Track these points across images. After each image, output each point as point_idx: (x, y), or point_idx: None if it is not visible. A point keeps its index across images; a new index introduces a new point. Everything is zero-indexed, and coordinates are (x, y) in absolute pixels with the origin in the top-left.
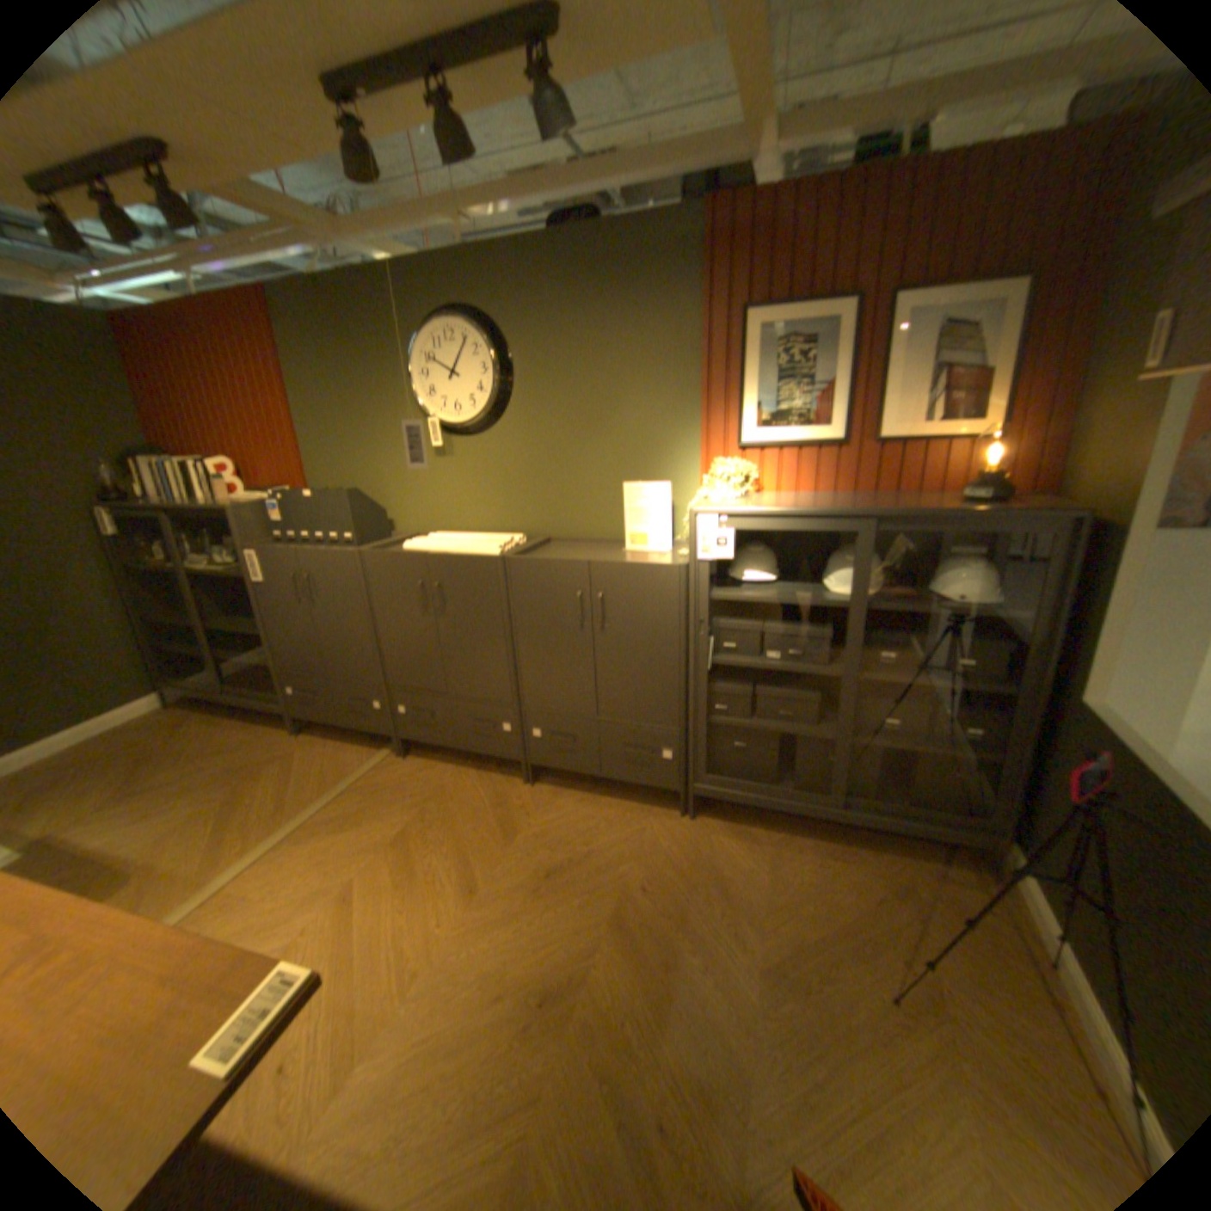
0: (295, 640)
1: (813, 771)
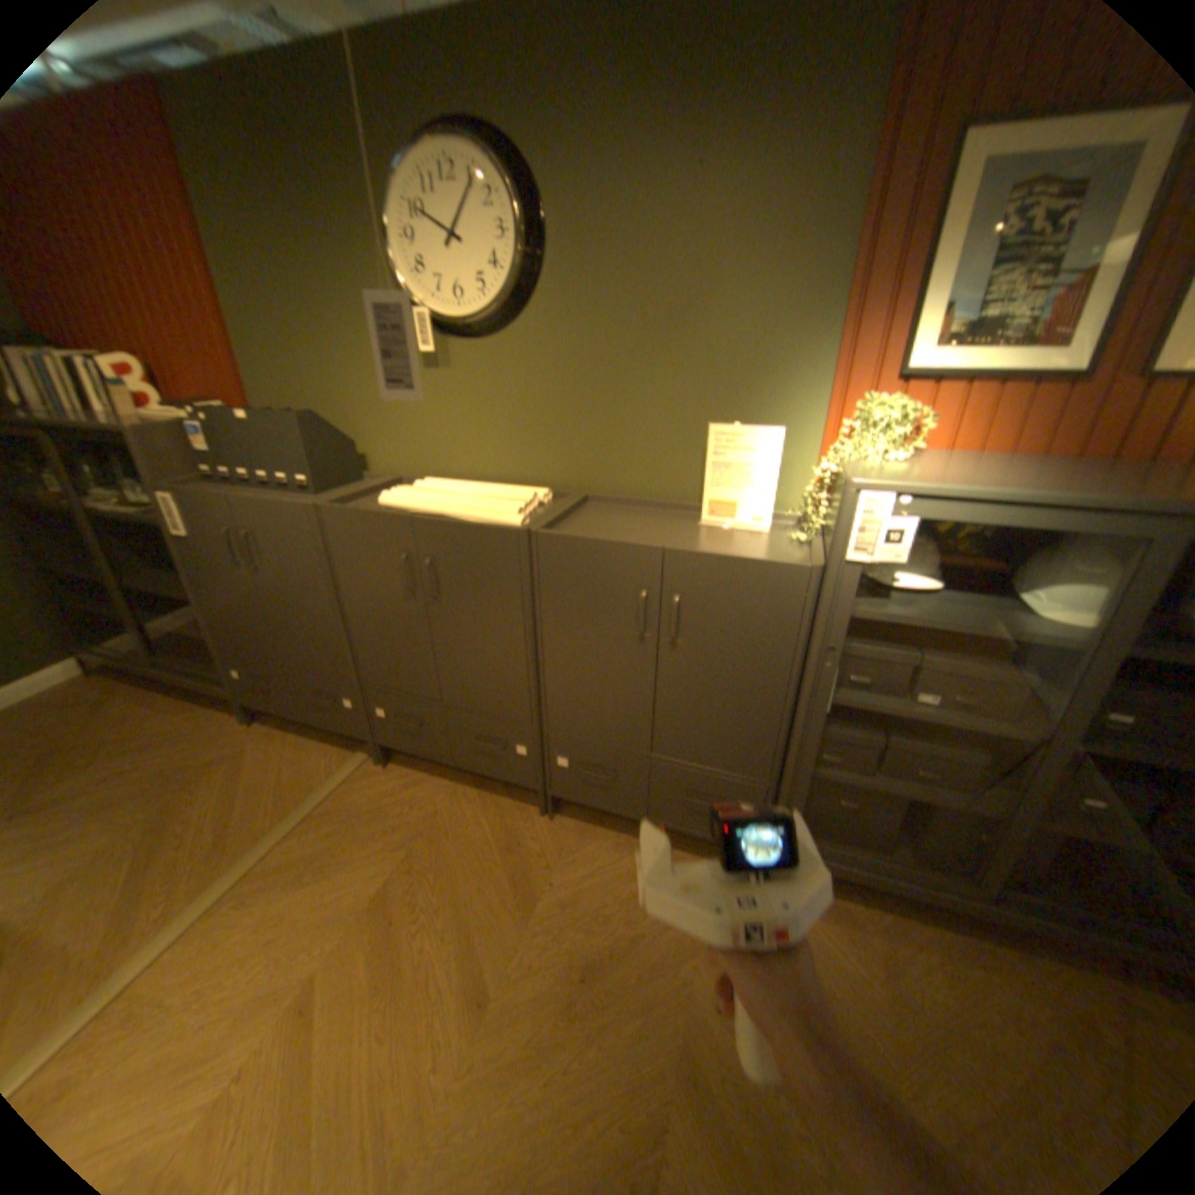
0: (235, 613)
1: (952, 847)
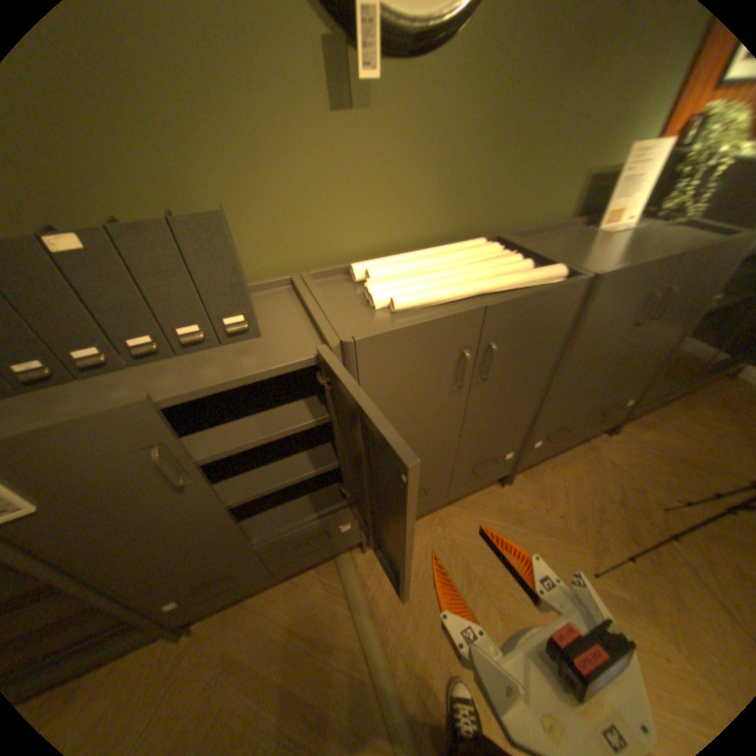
0: (174, 545)
1: (685, 365)
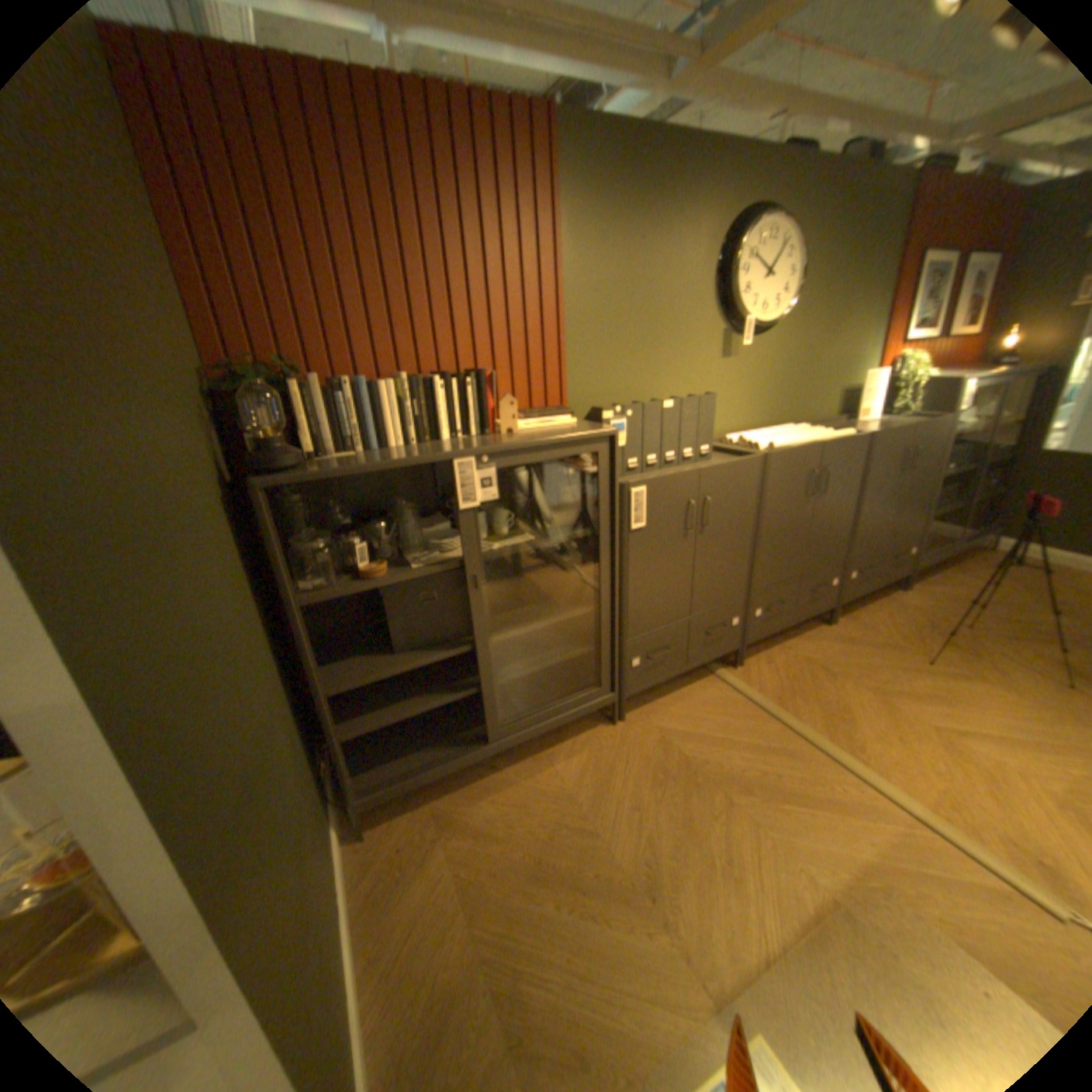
0: (665, 588)
1: (949, 530)
